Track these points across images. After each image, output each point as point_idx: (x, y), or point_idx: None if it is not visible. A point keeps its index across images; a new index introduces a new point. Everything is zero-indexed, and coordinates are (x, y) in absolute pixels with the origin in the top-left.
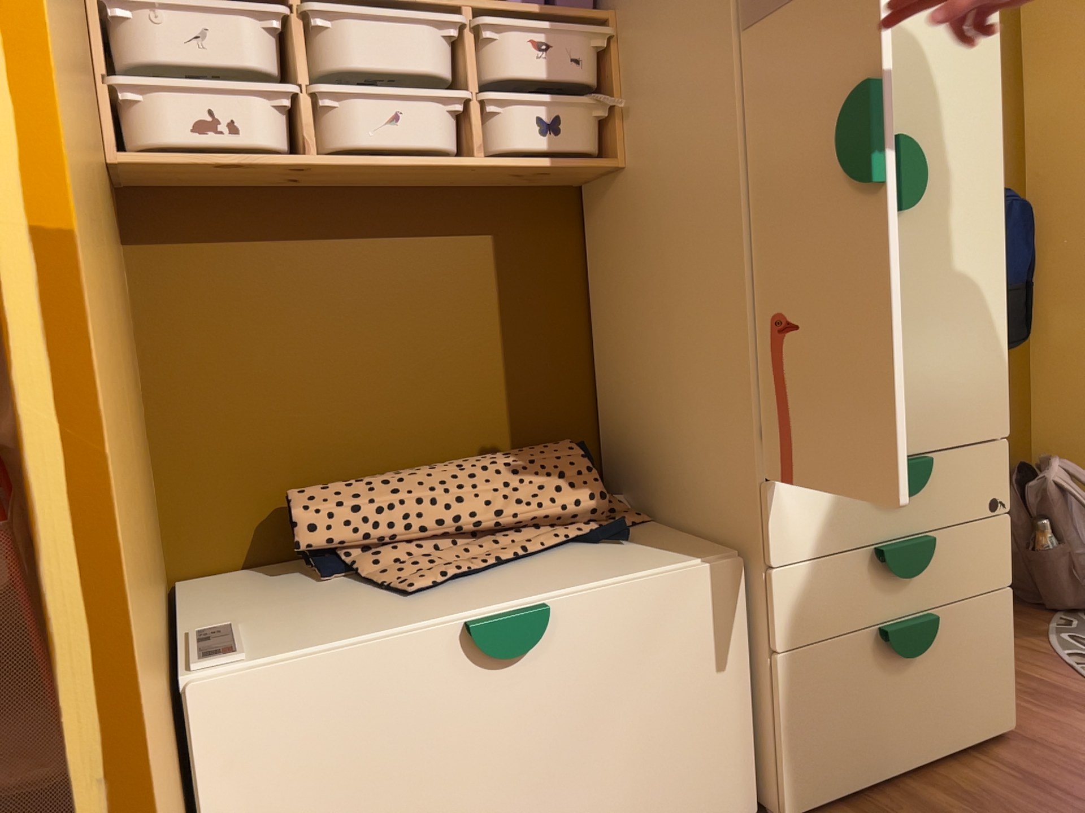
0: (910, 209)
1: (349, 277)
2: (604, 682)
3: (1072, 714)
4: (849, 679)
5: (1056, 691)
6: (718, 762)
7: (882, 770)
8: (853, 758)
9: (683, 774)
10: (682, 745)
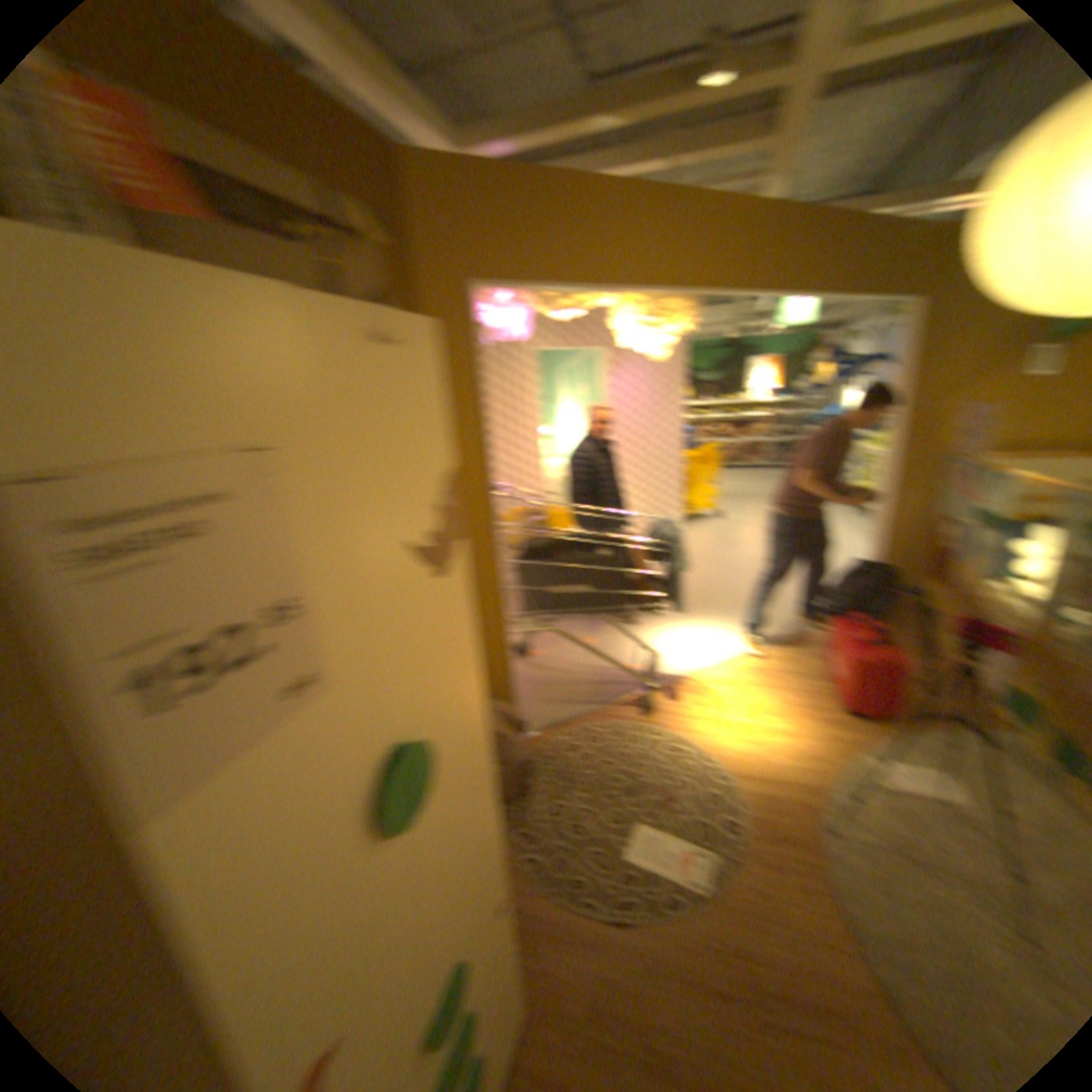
0: (424, 799)
1: None
2: None
3: (547, 959)
4: None
5: (531, 930)
6: None
7: None
8: None
9: None
10: None
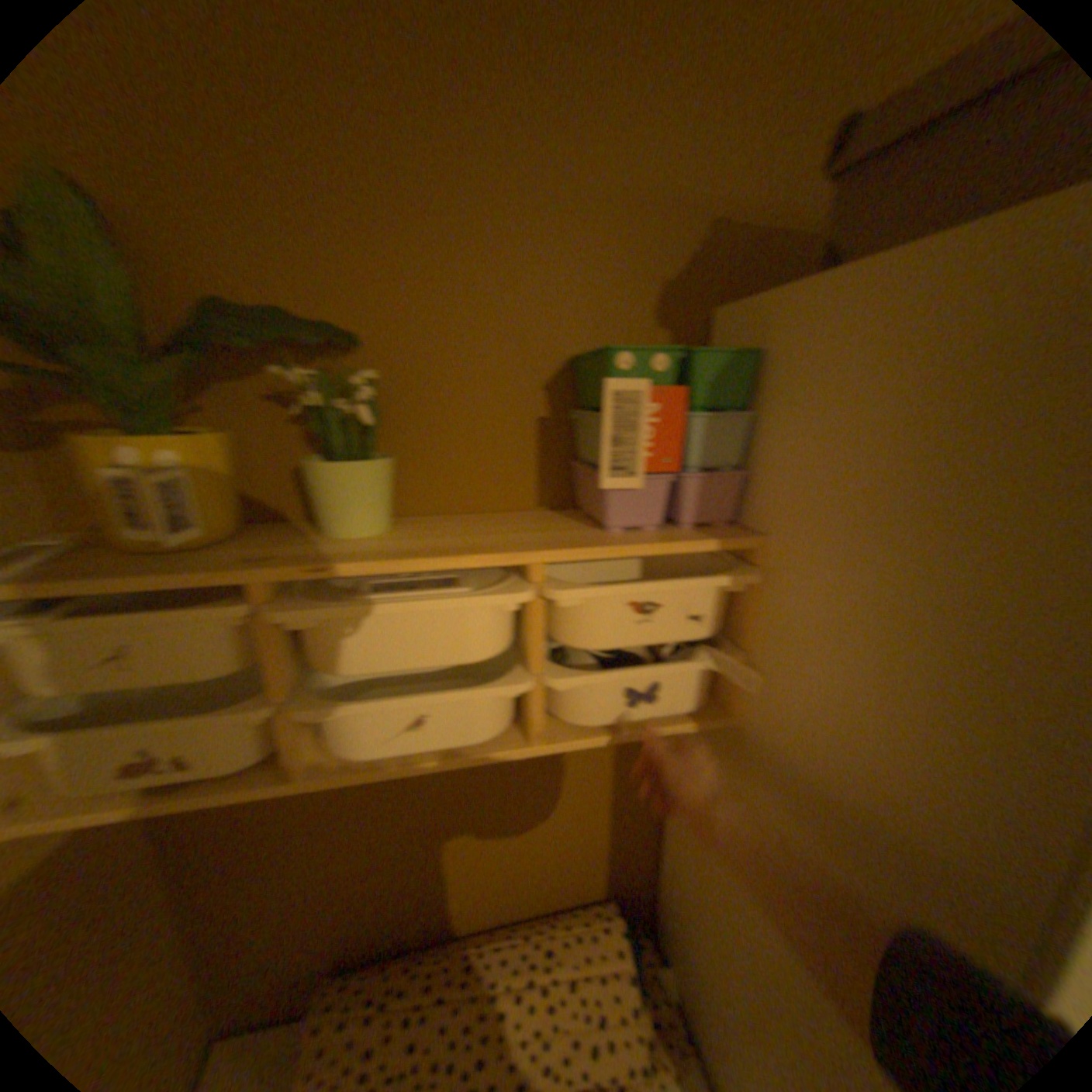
0: None
1: None
2: None
3: None
4: None
5: None
6: None
7: None
8: None
9: None
10: None
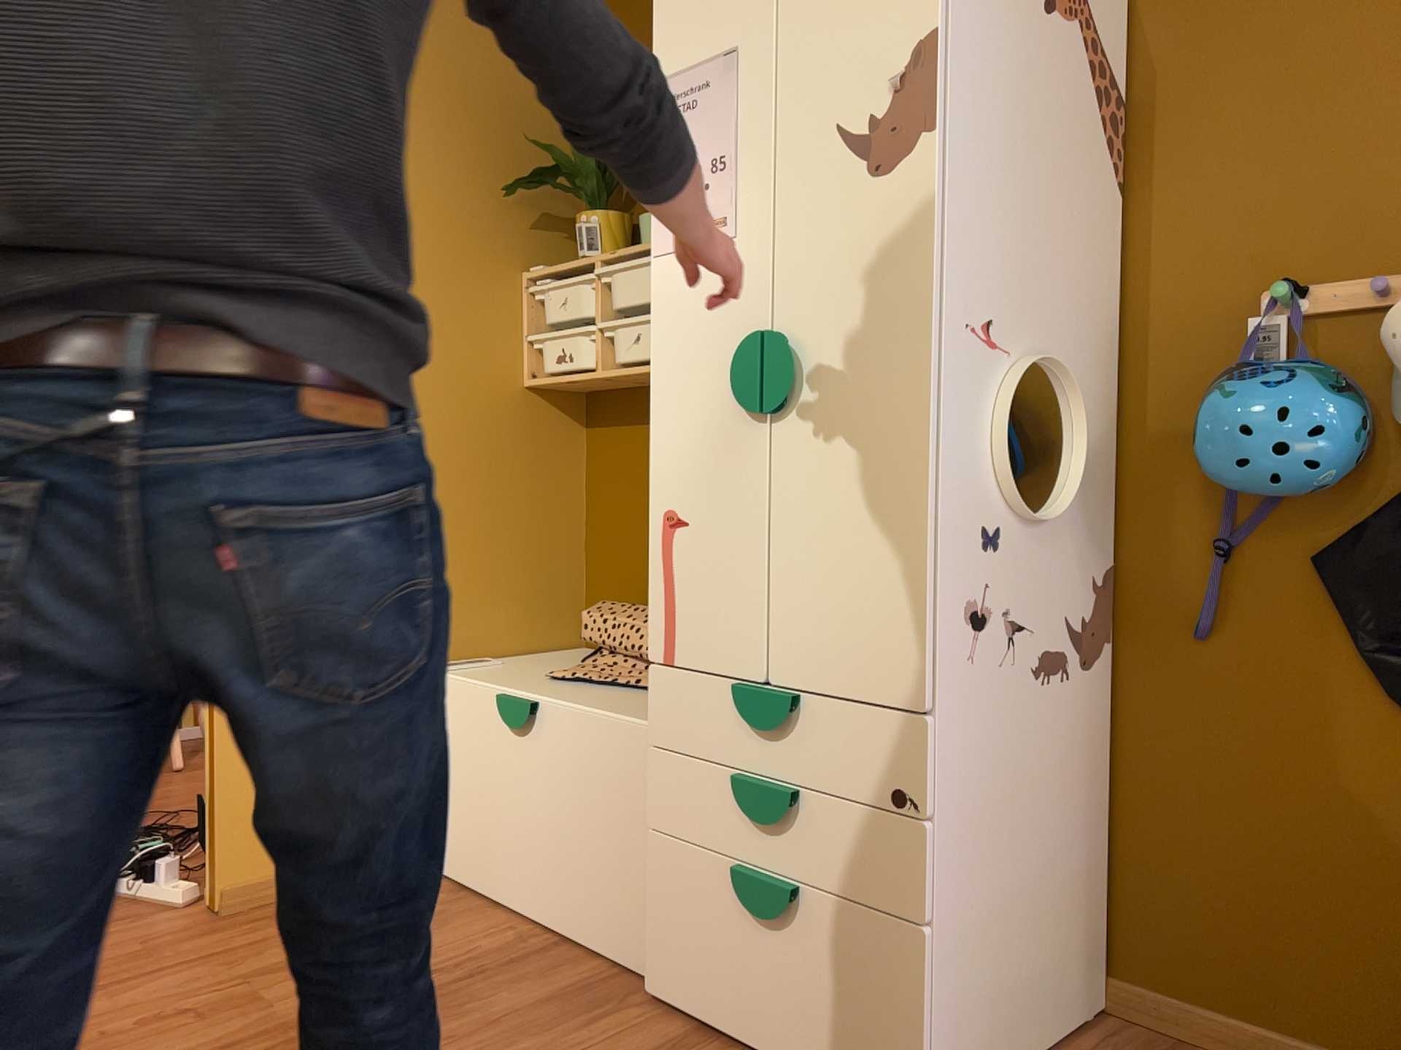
0: (781, 407)
1: None
2: (563, 780)
3: None
4: (704, 899)
5: None
6: (628, 906)
7: (733, 1027)
8: (703, 986)
9: (605, 896)
10: (605, 870)
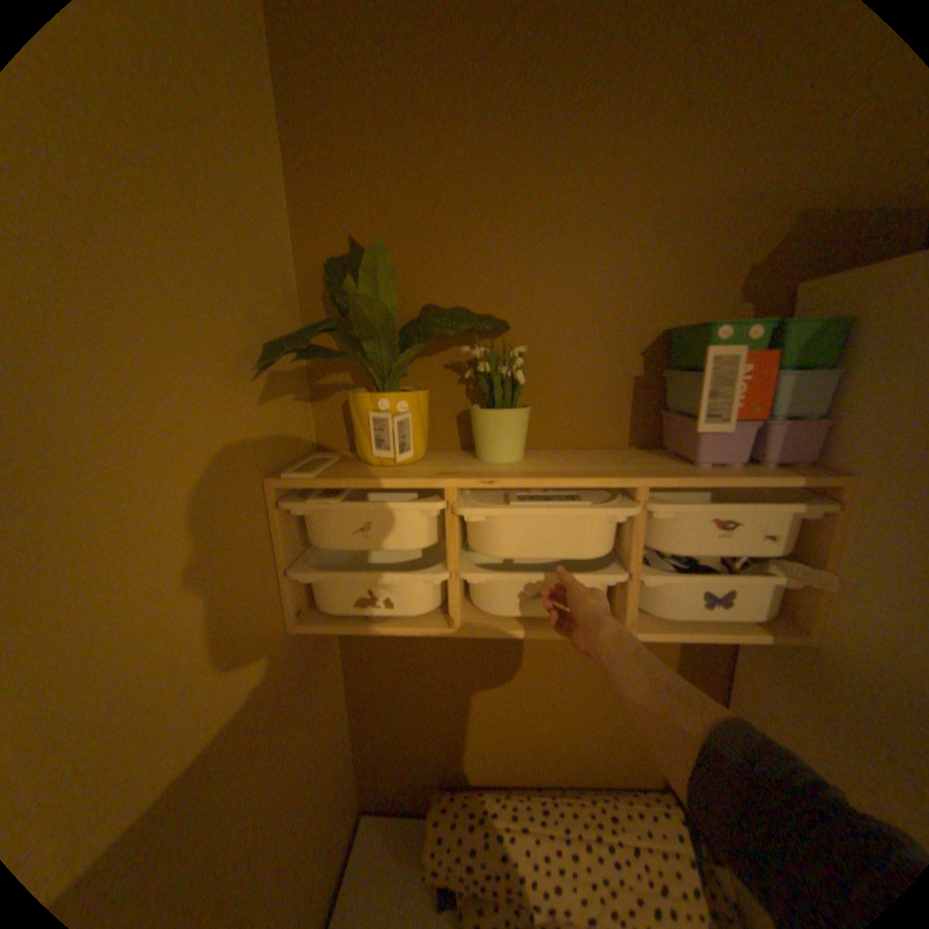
0: None
1: (499, 644)
2: None
3: None
4: None
5: None
6: None
7: None
8: None
9: None
10: None
